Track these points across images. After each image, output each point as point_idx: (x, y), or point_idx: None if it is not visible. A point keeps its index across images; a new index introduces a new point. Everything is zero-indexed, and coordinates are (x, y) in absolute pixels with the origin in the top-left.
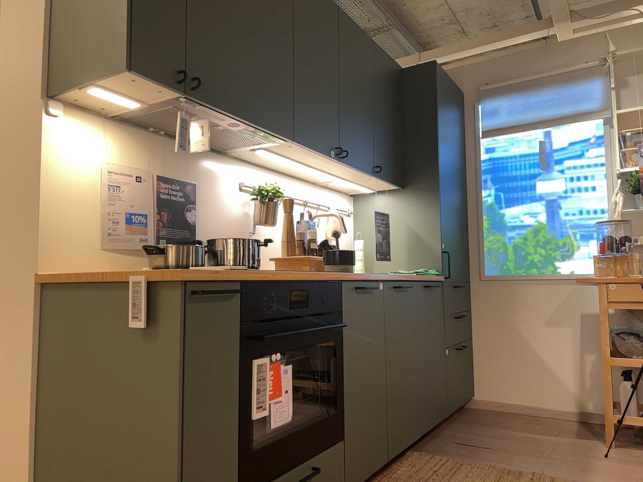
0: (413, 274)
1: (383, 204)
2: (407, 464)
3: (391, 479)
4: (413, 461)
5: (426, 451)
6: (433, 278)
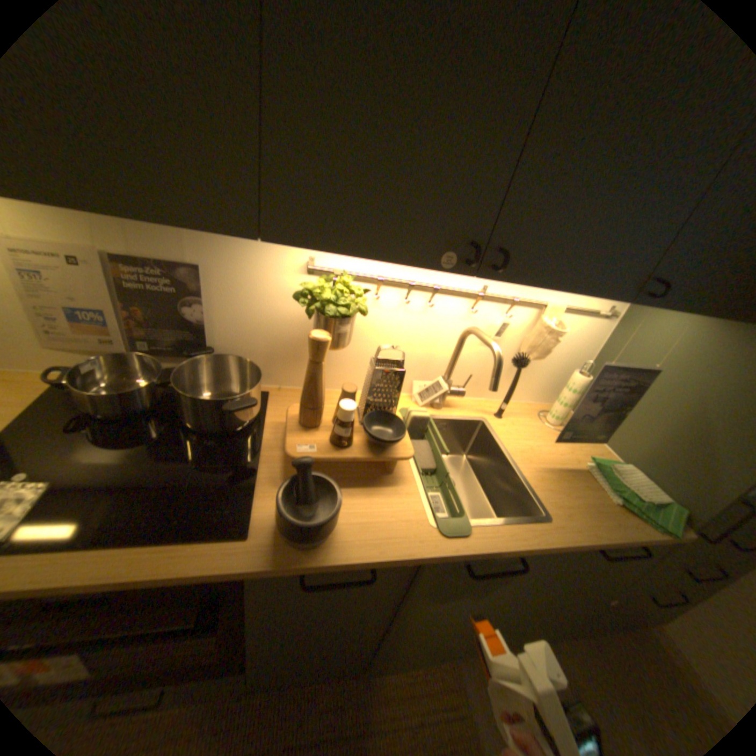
0: (620, 497)
1: (688, 329)
2: (417, 672)
3: (367, 683)
4: (430, 673)
5: (474, 664)
6: (649, 536)
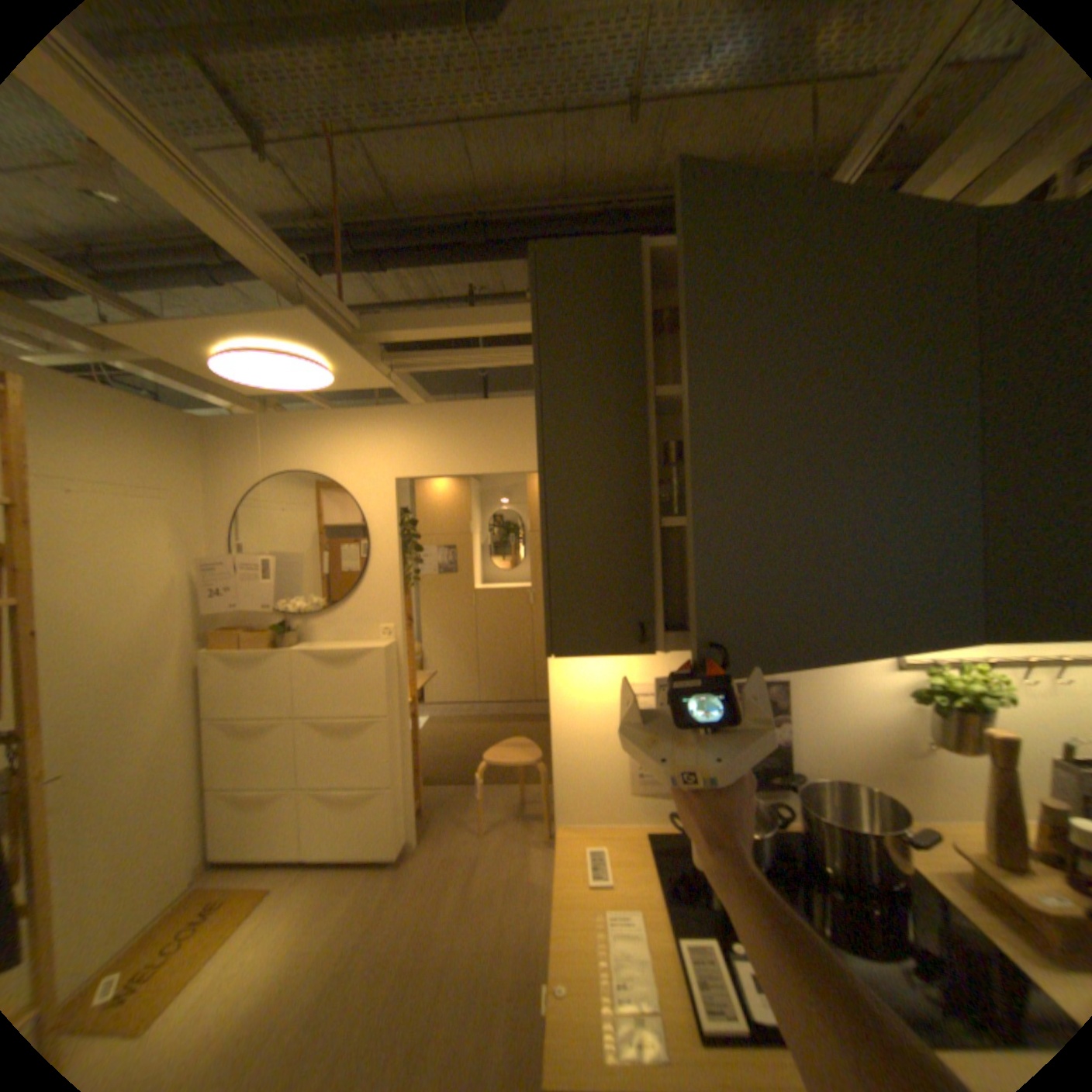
0: None
1: None
2: None
3: None
4: None
5: None
6: None
